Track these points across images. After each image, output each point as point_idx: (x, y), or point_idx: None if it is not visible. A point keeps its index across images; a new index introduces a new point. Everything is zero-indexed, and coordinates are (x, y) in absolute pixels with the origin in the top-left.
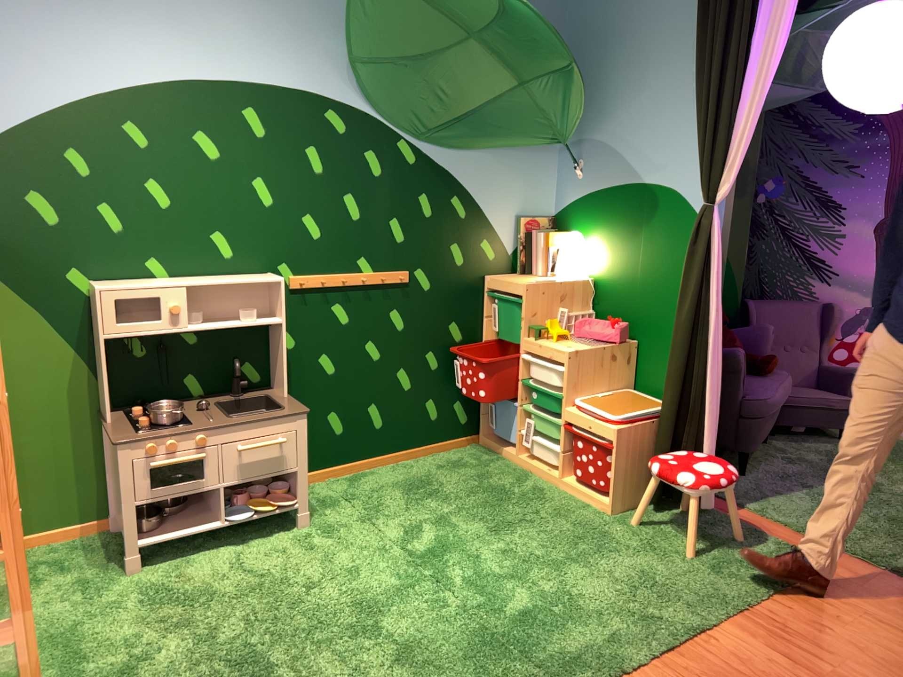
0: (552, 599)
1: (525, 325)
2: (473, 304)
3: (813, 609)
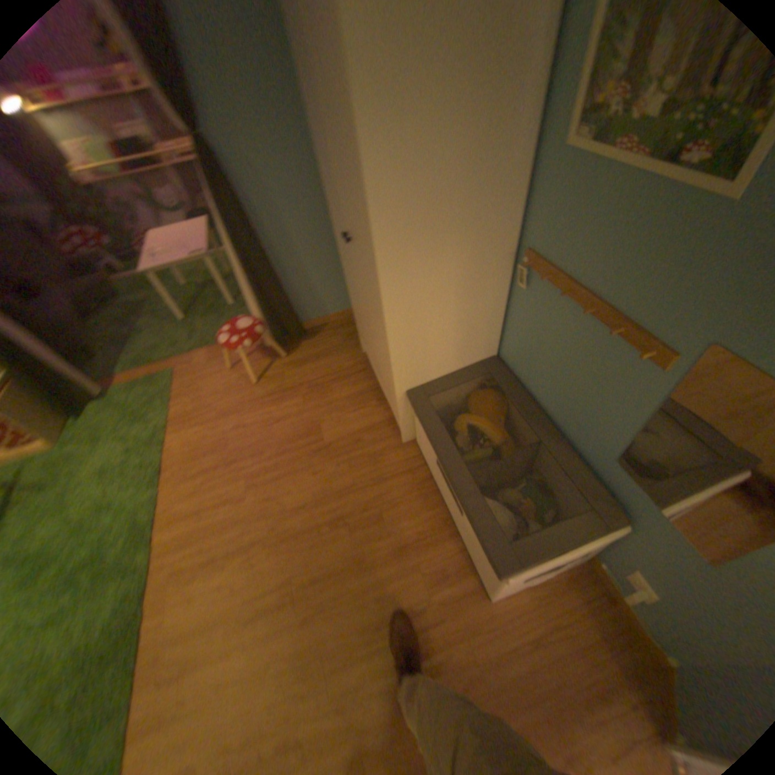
0: (82, 519)
1: None
2: None
3: (188, 393)
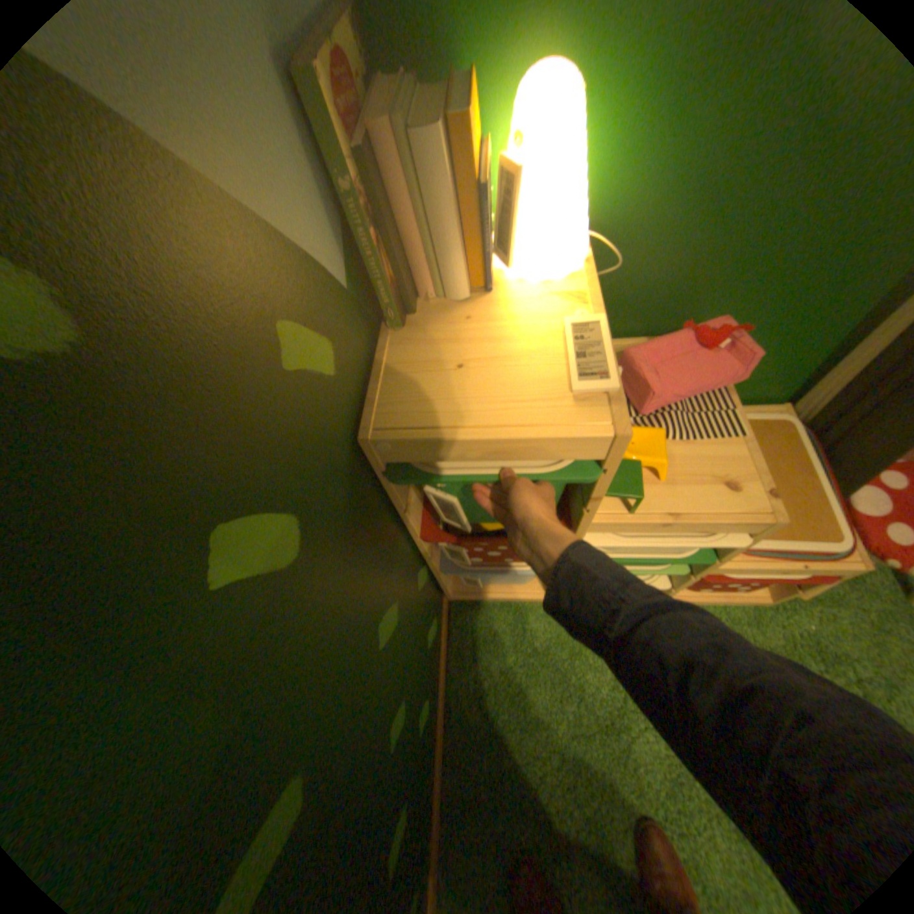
0: None
1: (598, 503)
2: (377, 532)
3: None
